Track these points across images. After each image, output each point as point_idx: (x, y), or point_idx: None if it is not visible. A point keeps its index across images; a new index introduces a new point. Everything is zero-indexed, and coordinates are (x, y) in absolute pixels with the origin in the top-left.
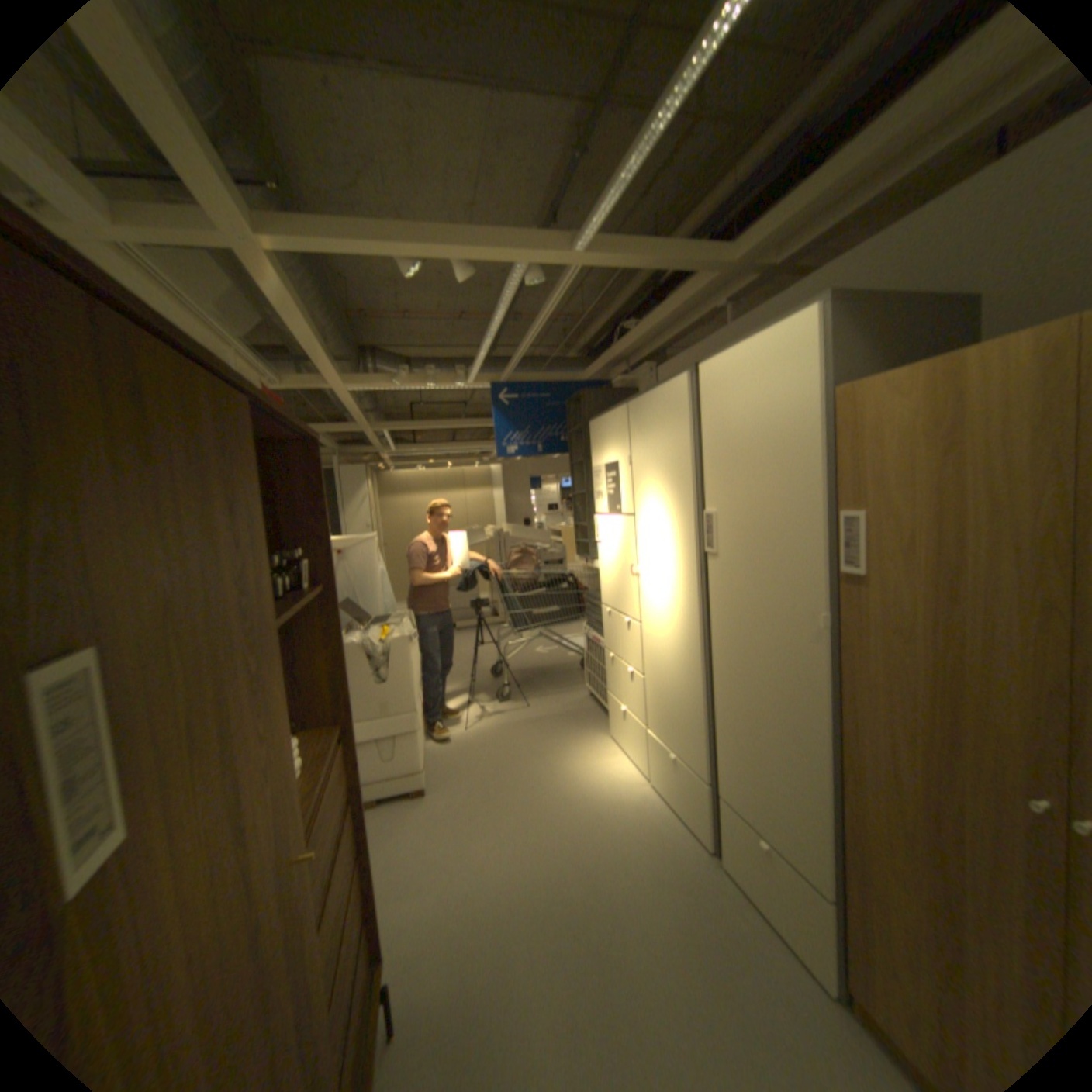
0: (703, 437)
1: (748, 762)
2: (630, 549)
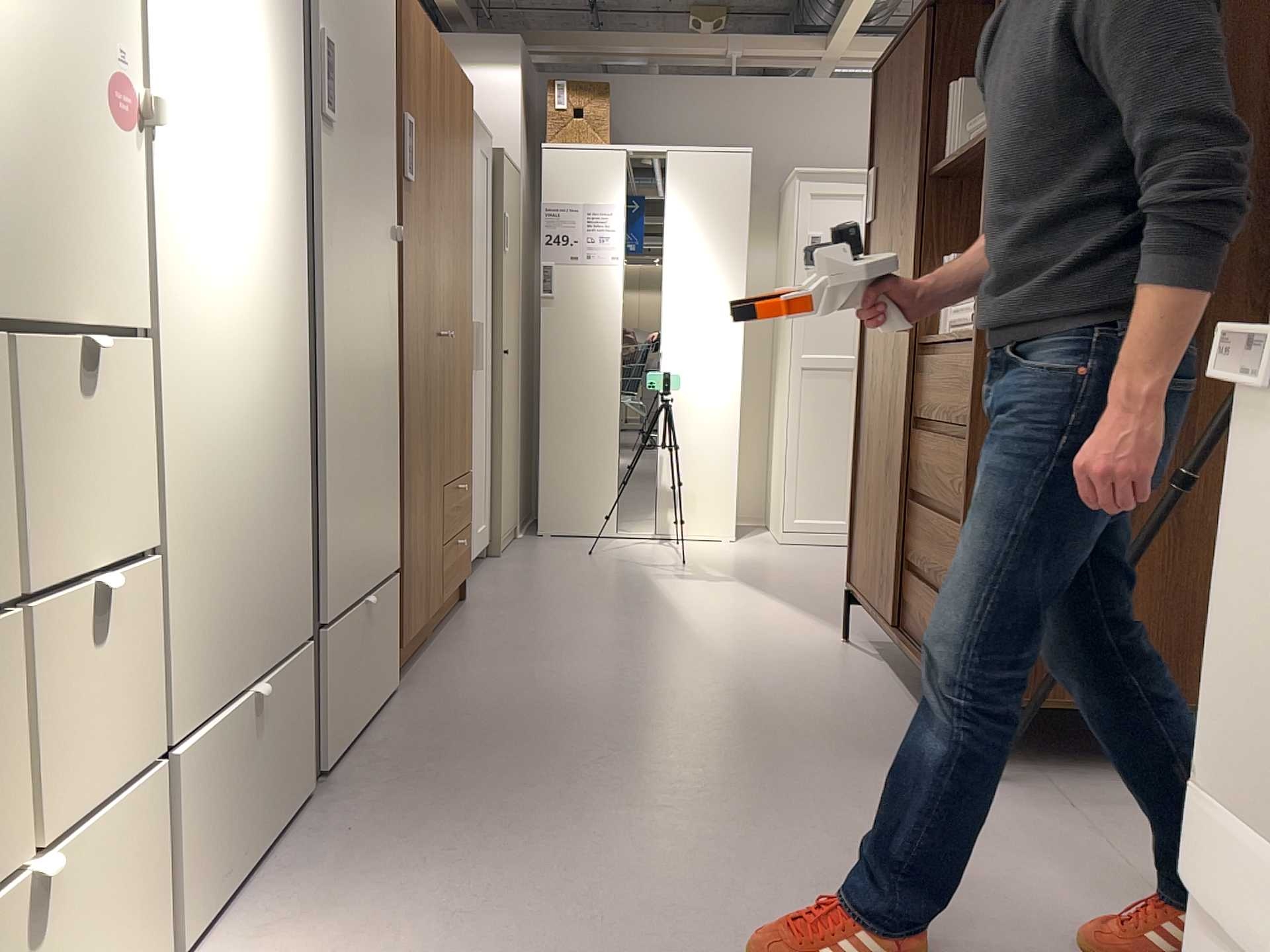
0: None
1: (352, 493)
2: None
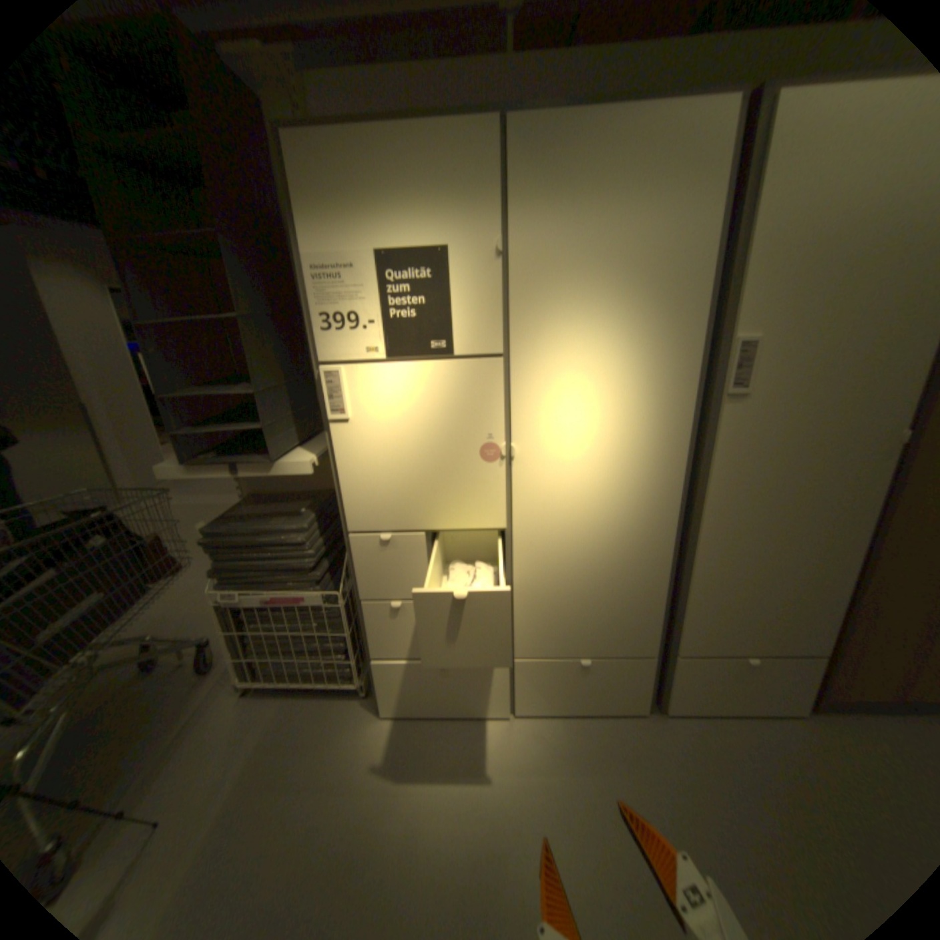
0: (762, 220)
1: (742, 604)
2: (484, 415)
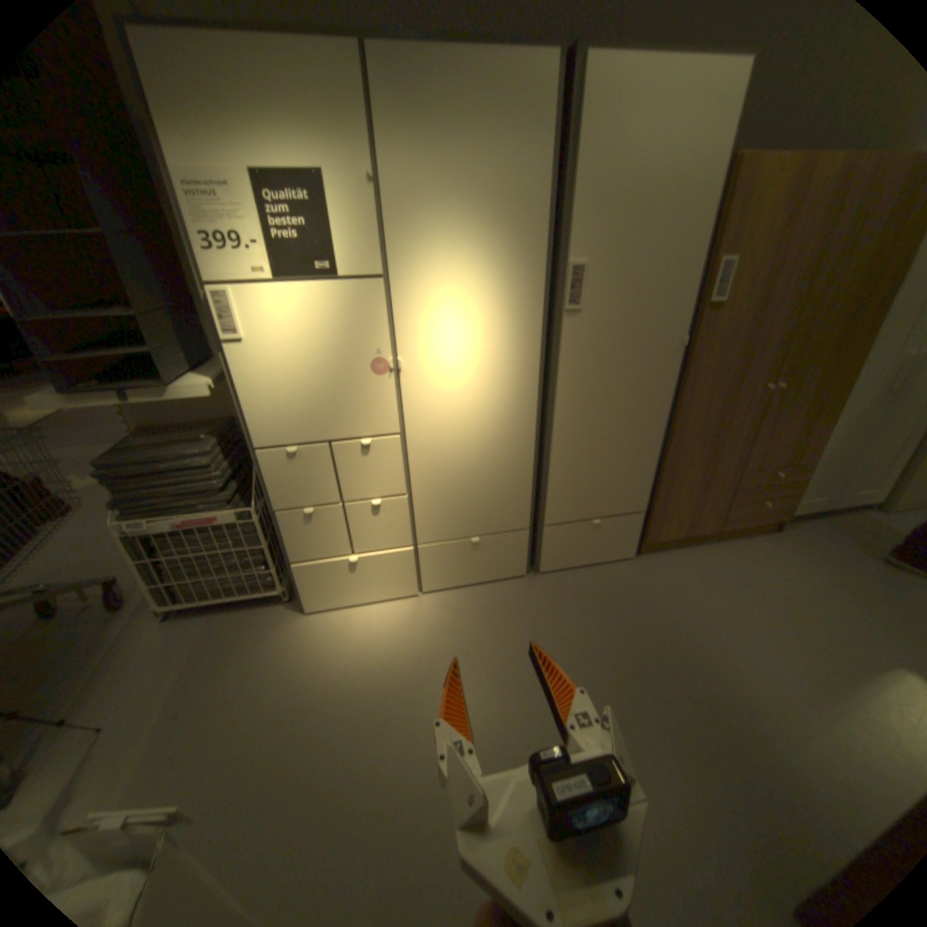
0: (581, 163)
1: (586, 478)
2: (372, 333)
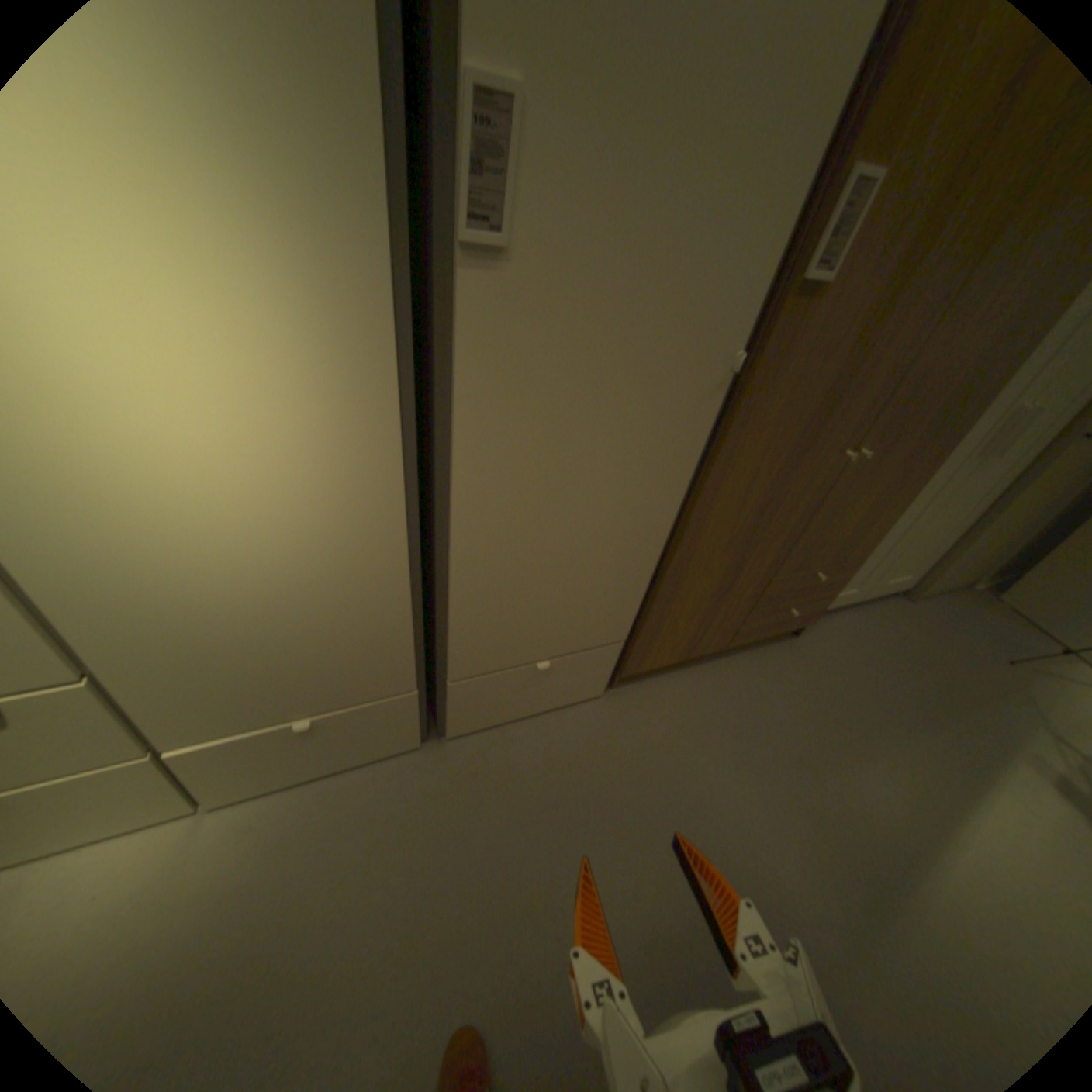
0: None
1: (524, 607)
2: None
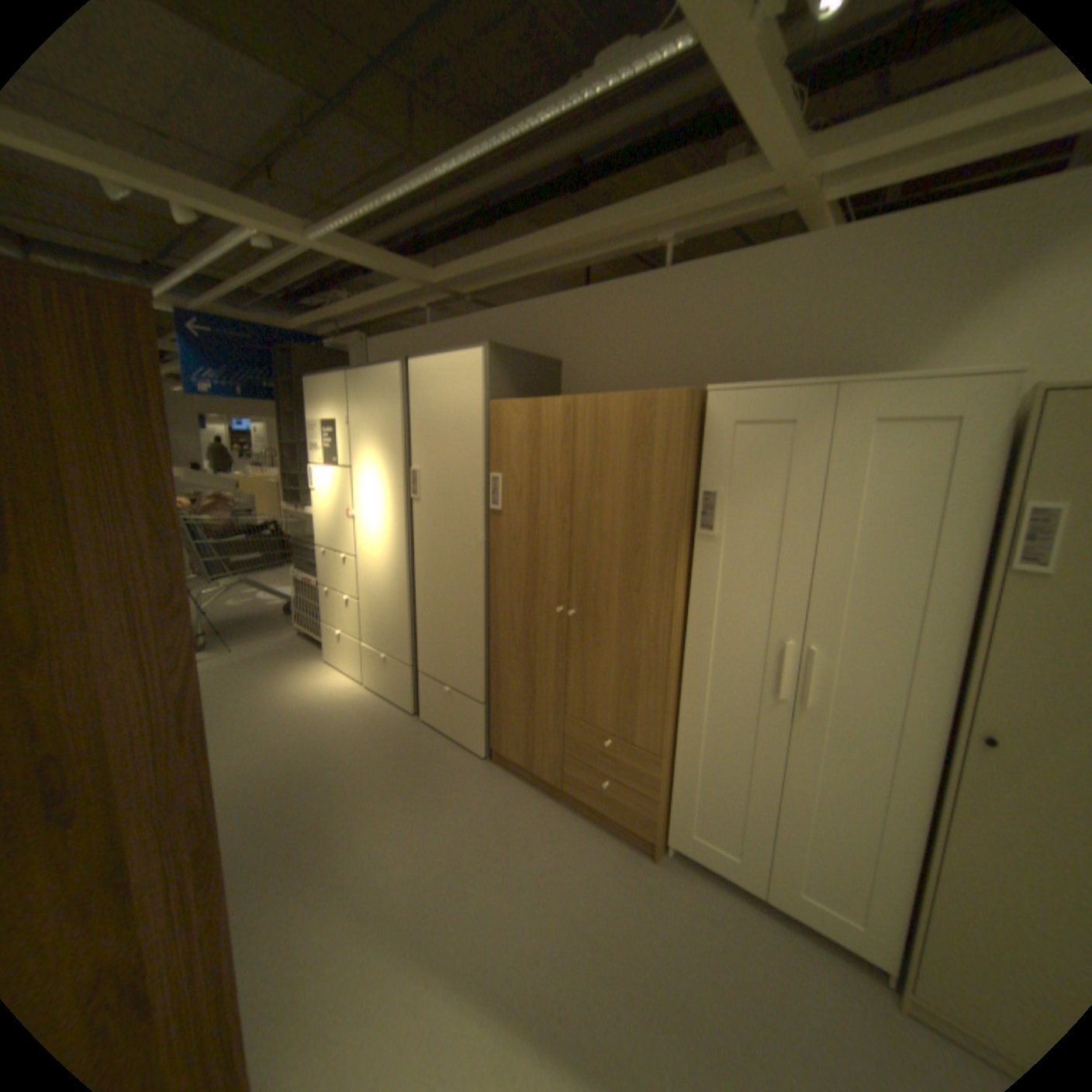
0: (411, 415)
1: (437, 639)
2: (347, 496)
